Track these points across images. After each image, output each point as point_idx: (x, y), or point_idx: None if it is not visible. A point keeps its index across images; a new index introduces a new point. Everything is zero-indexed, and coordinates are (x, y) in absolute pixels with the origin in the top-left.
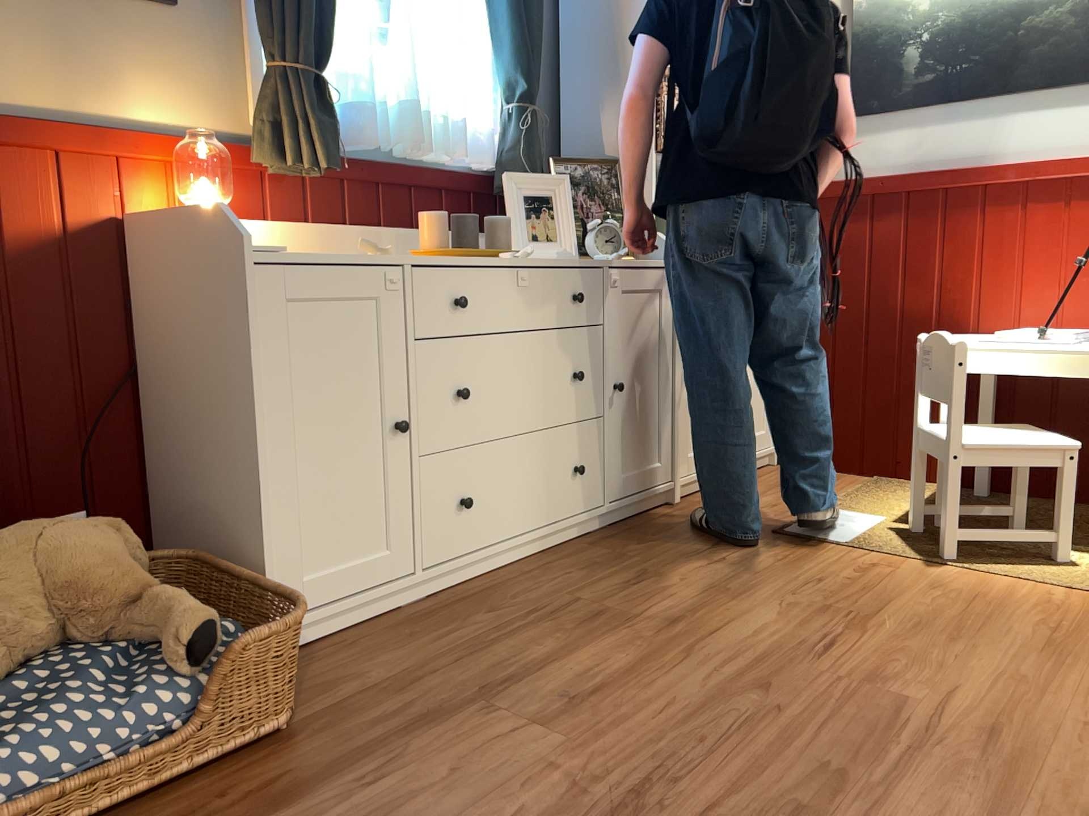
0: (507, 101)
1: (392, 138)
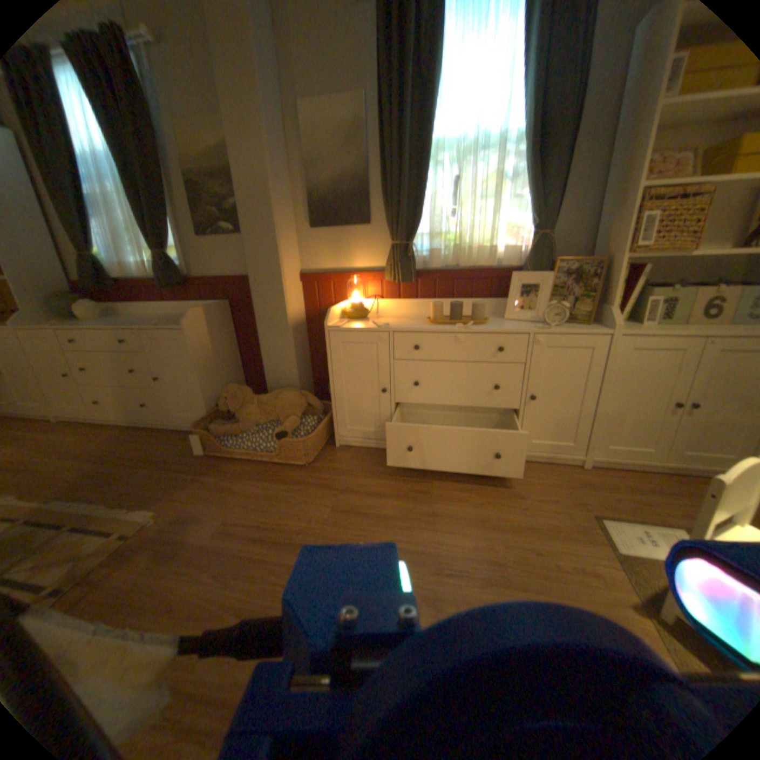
0: (534, 228)
1: (454, 260)
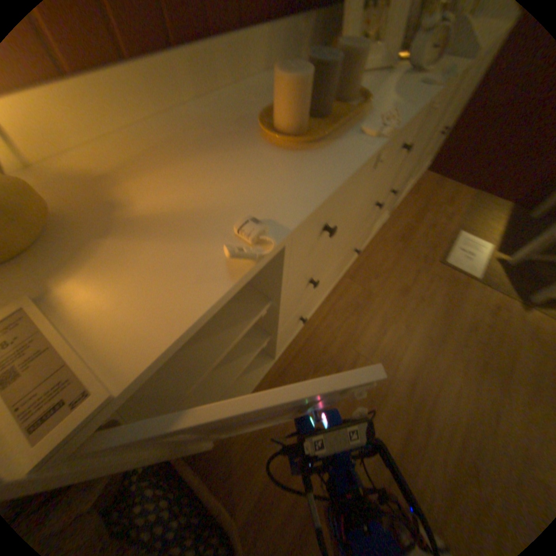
0: None
1: None
